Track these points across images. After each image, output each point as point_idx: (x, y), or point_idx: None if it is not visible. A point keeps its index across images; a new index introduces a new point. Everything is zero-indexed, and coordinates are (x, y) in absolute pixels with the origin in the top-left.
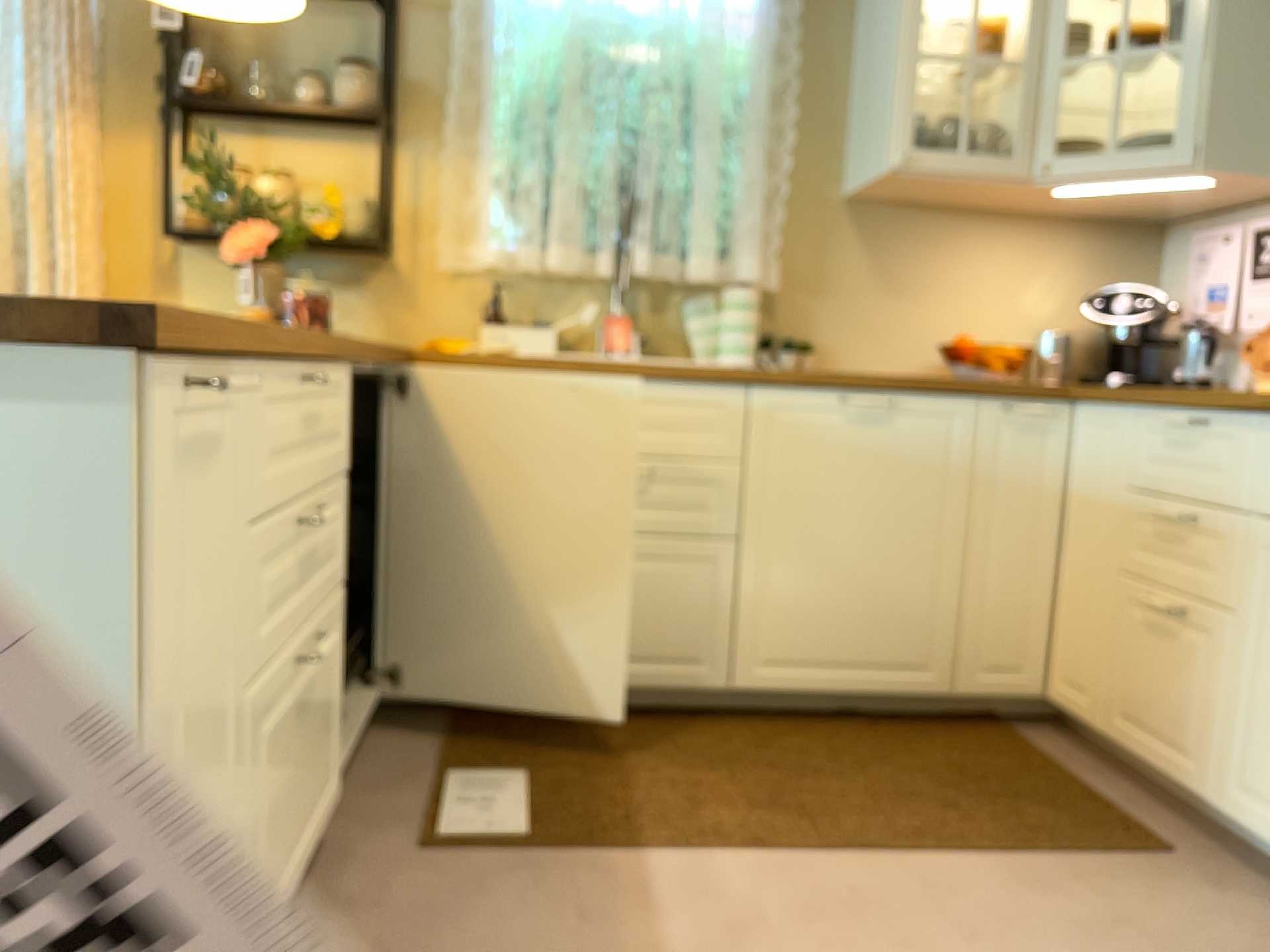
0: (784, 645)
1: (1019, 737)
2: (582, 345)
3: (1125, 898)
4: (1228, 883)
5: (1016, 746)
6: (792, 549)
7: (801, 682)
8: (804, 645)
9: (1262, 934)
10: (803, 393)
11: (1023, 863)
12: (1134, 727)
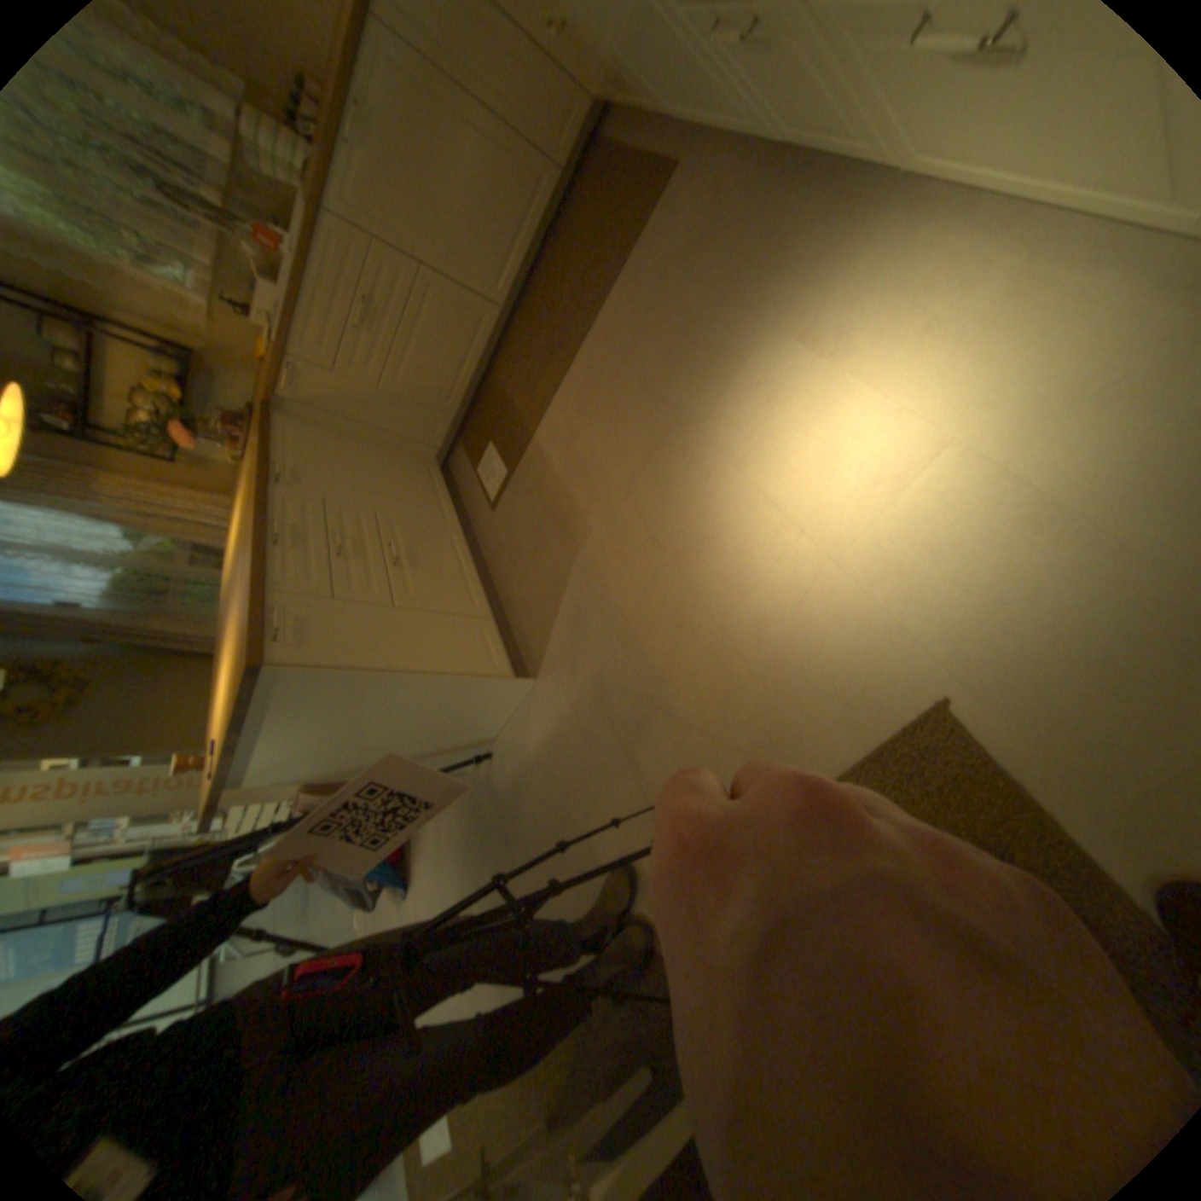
0: (491, 264)
1: (604, 141)
2: (274, 257)
3: (665, 232)
4: (700, 150)
5: (606, 153)
6: (438, 232)
7: (515, 264)
8: (496, 252)
9: (715, 180)
10: (335, 170)
11: (629, 262)
12: (621, 90)
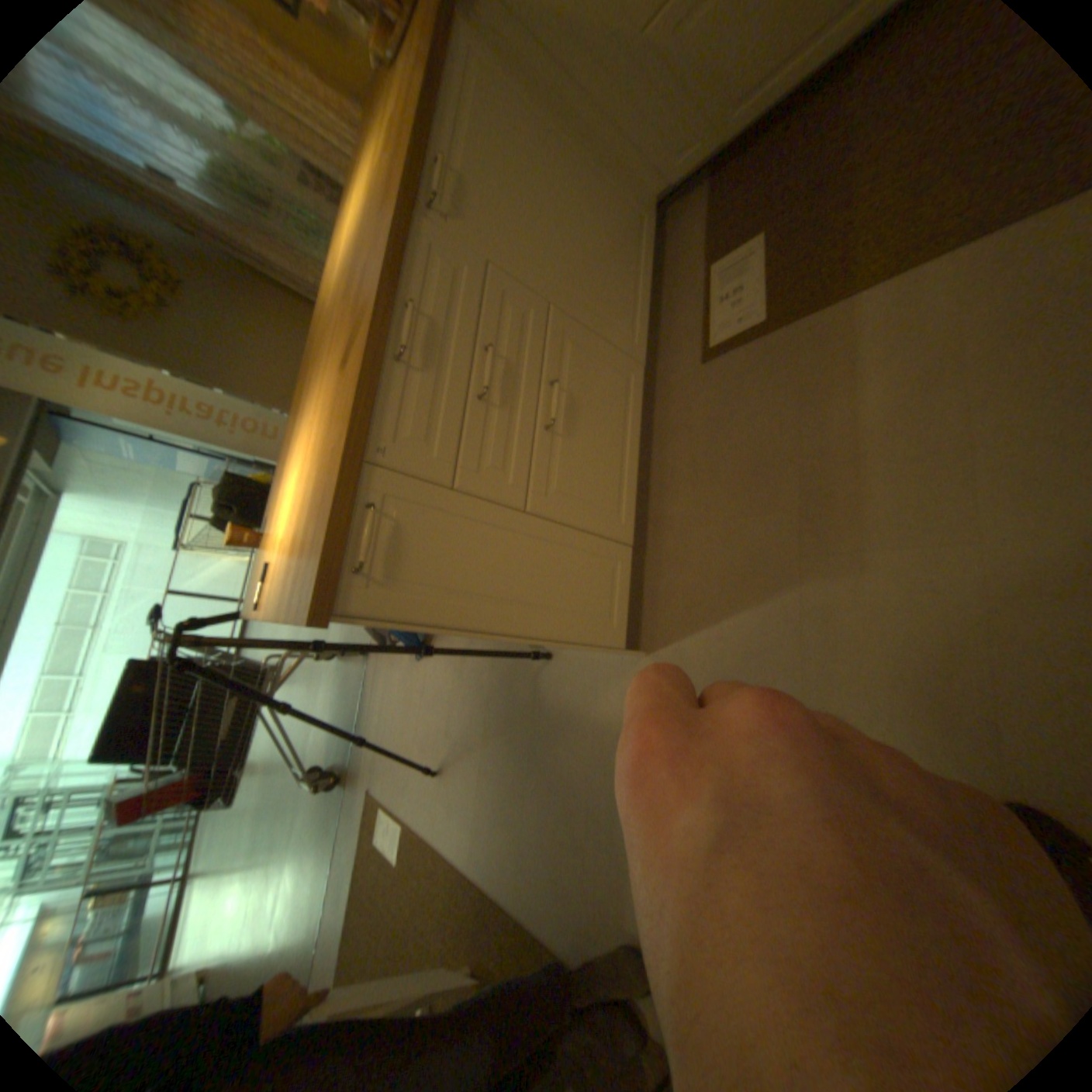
0: None
1: None
2: None
3: None
4: None
5: None
6: None
7: None
8: None
9: None
10: None
11: None
12: None
